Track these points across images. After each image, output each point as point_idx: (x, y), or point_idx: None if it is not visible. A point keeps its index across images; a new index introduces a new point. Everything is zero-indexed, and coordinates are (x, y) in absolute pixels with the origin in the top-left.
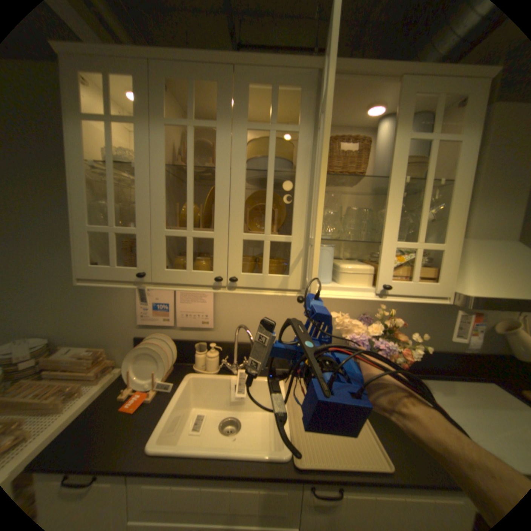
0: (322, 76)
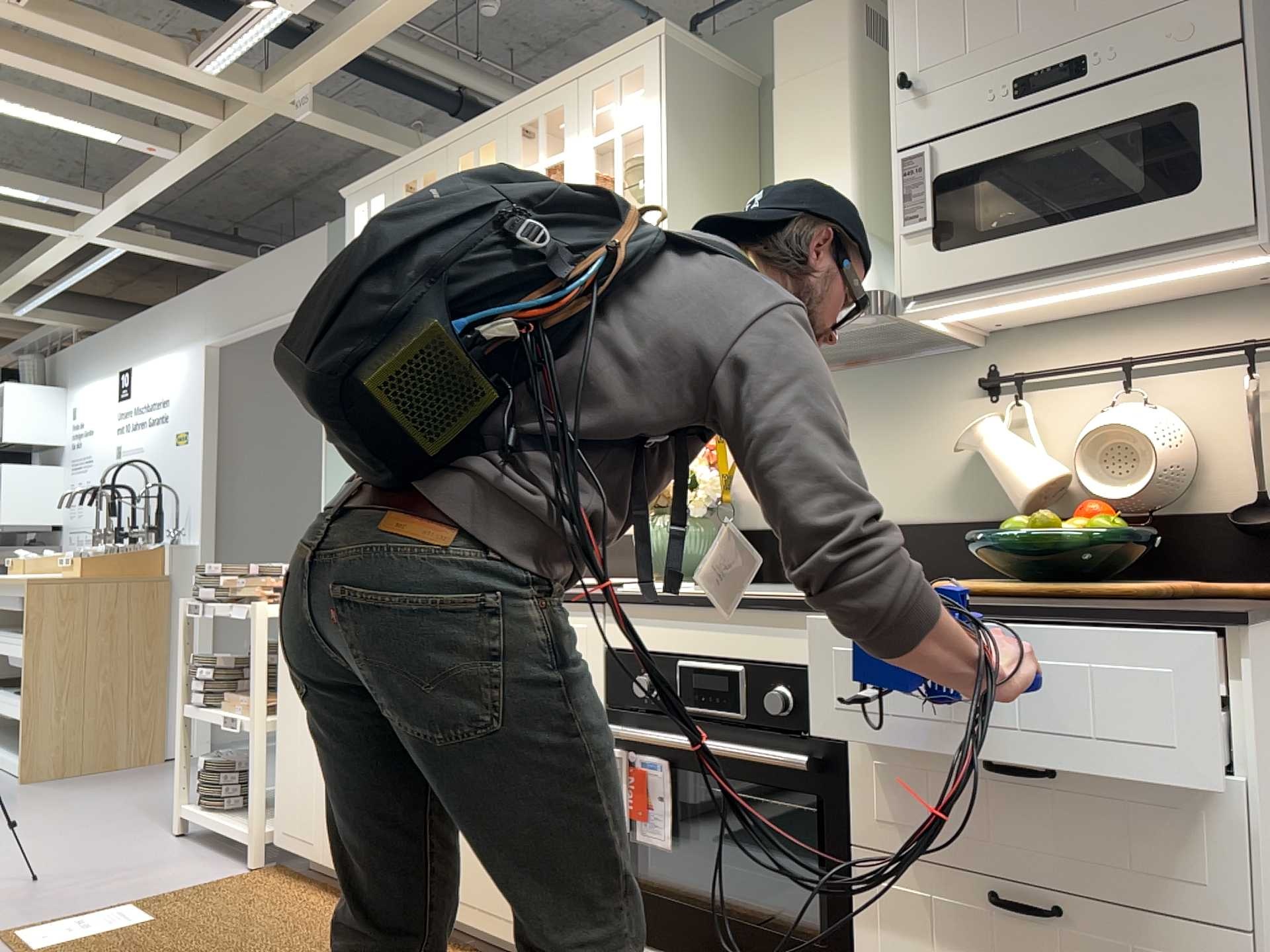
0: (510, 122)
